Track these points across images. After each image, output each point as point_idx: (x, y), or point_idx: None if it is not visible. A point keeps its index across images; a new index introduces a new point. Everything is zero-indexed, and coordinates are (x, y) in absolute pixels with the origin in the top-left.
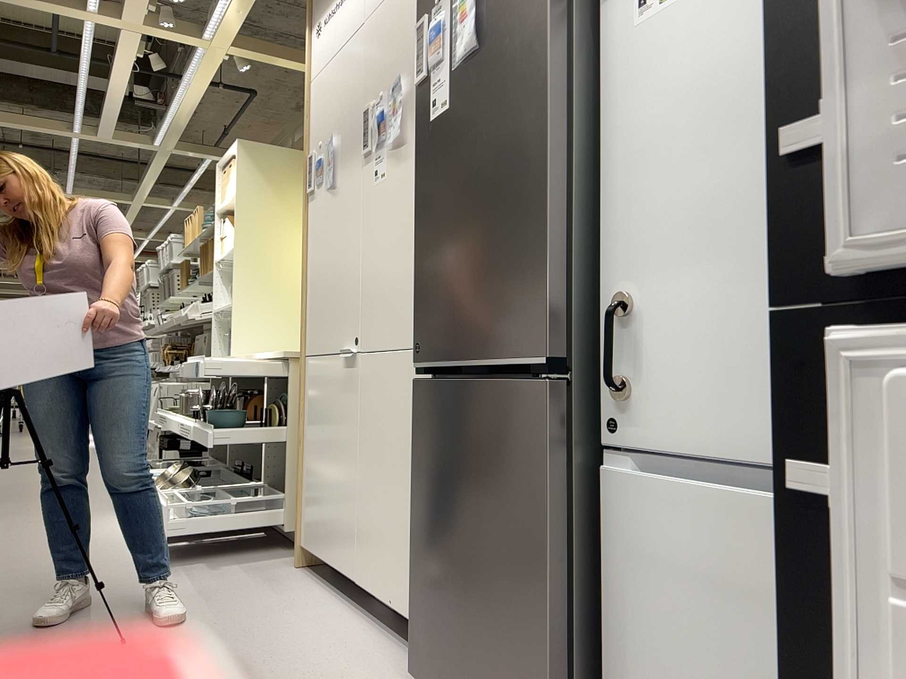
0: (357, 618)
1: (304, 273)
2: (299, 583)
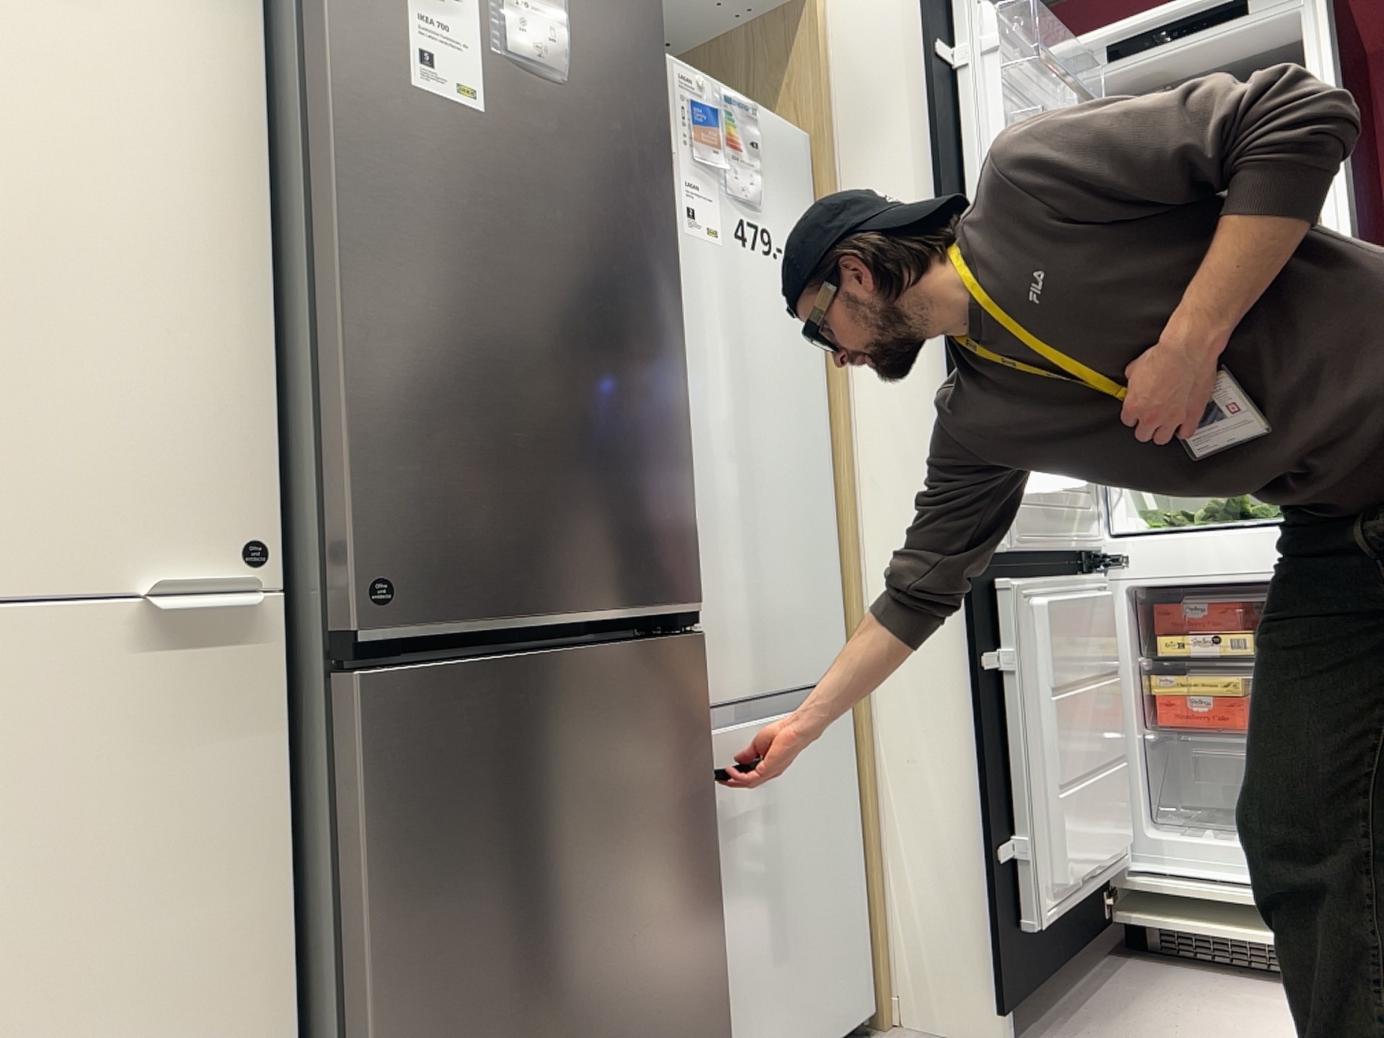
0: None
1: None
2: None
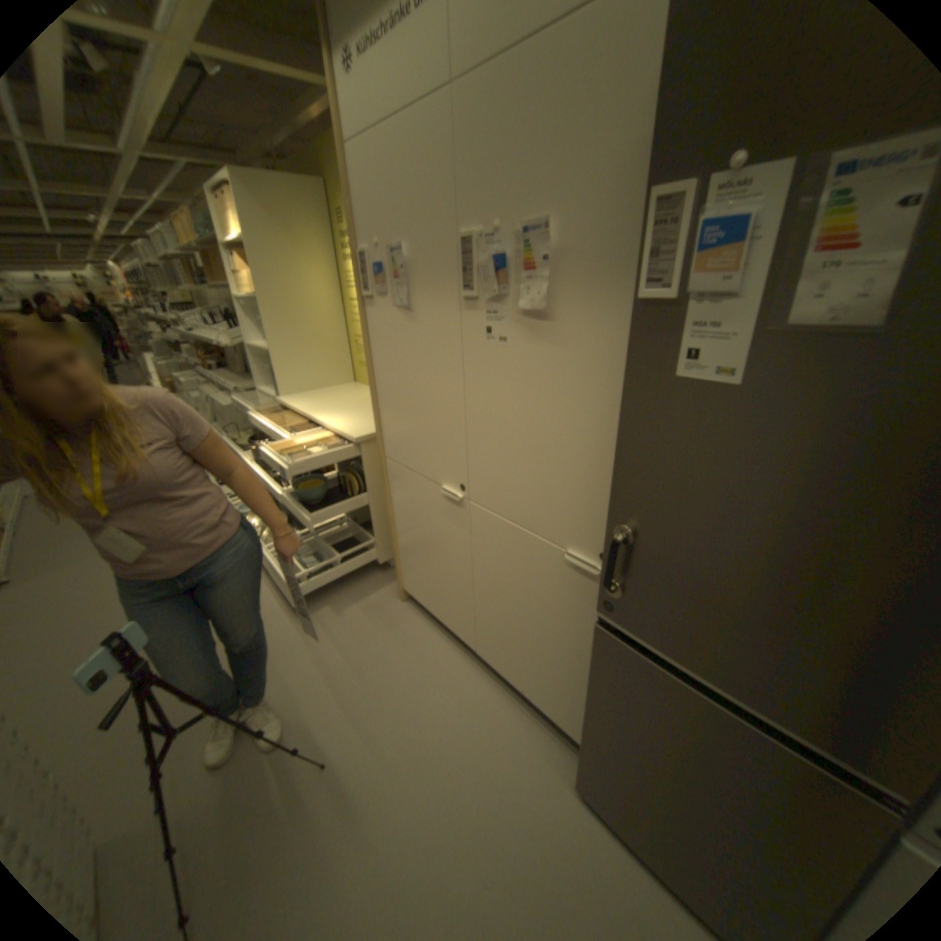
0: (483, 678)
1: (373, 380)
2: (415, 626)
